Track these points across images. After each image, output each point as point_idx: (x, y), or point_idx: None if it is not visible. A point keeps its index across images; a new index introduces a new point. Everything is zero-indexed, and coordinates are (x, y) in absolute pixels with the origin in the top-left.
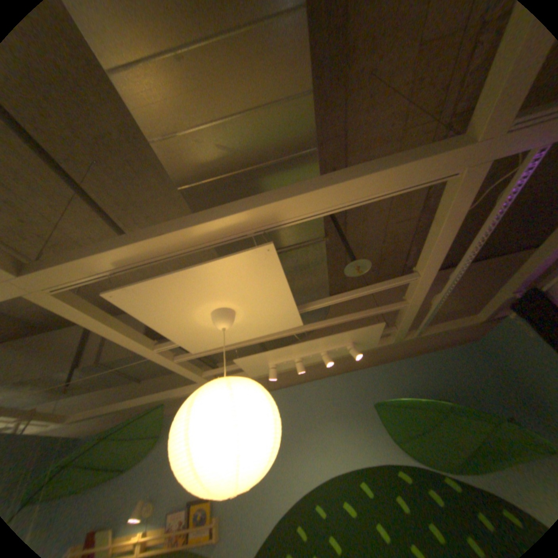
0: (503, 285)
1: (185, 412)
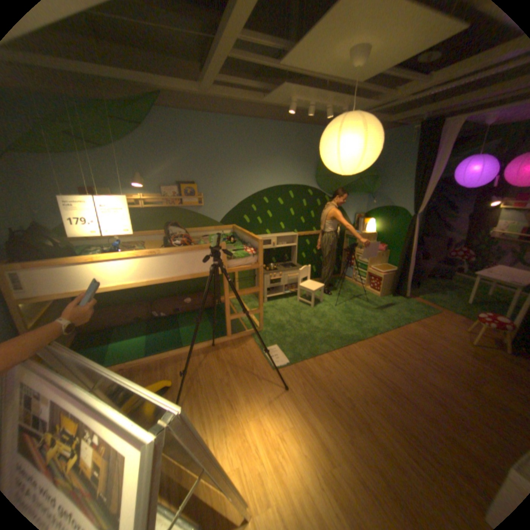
0: (425, 106)
1: (356, 129)
